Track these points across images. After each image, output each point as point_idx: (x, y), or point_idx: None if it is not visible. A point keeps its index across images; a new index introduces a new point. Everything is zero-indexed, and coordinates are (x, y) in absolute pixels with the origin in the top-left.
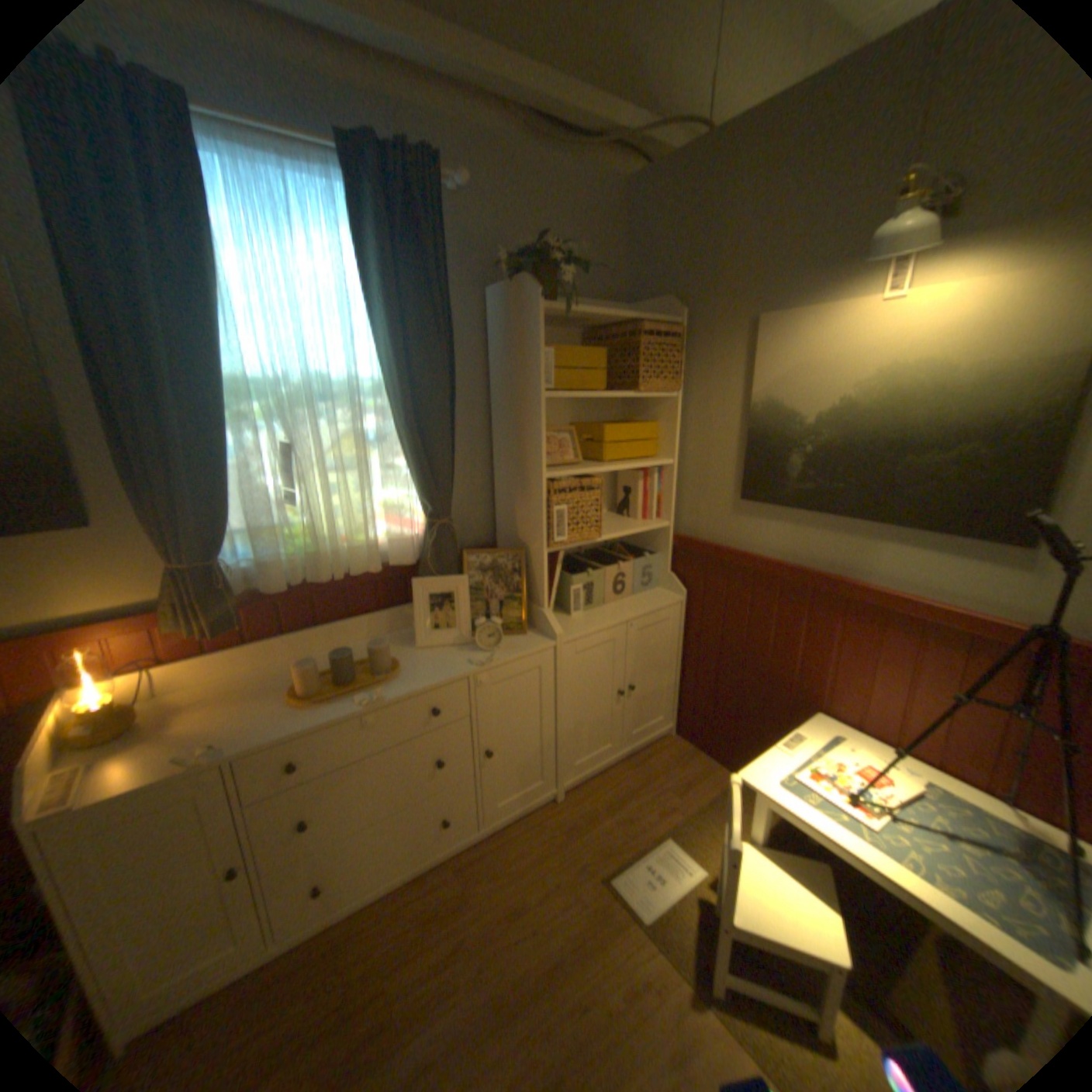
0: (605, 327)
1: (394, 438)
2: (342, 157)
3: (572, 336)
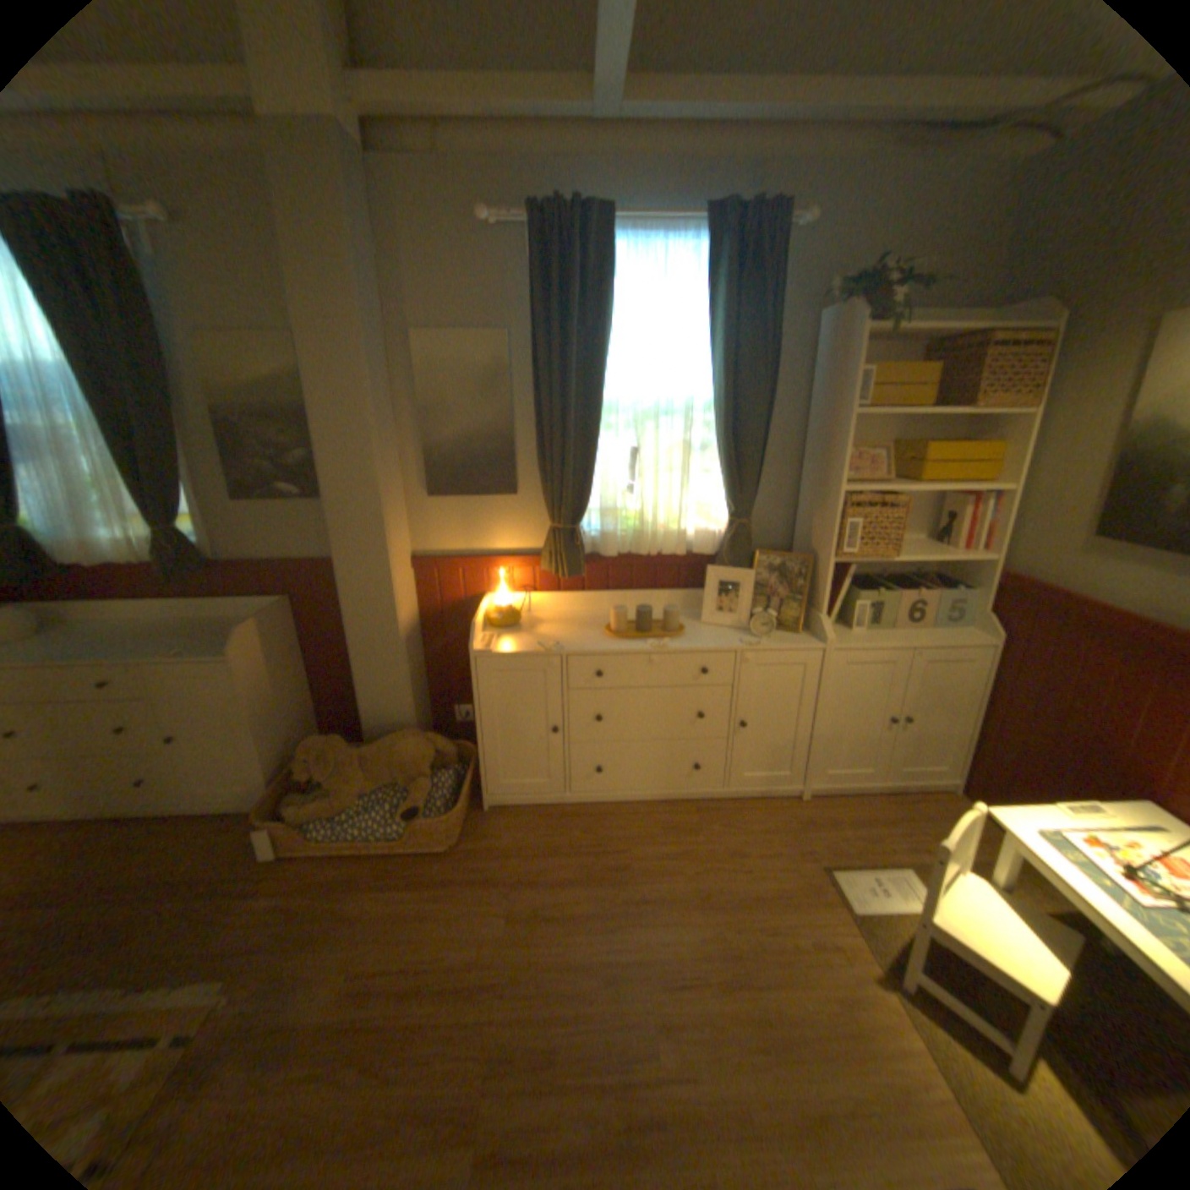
0: (951, 338)
1: (713, 447)
2: (710, 220)
3: (912, 349)
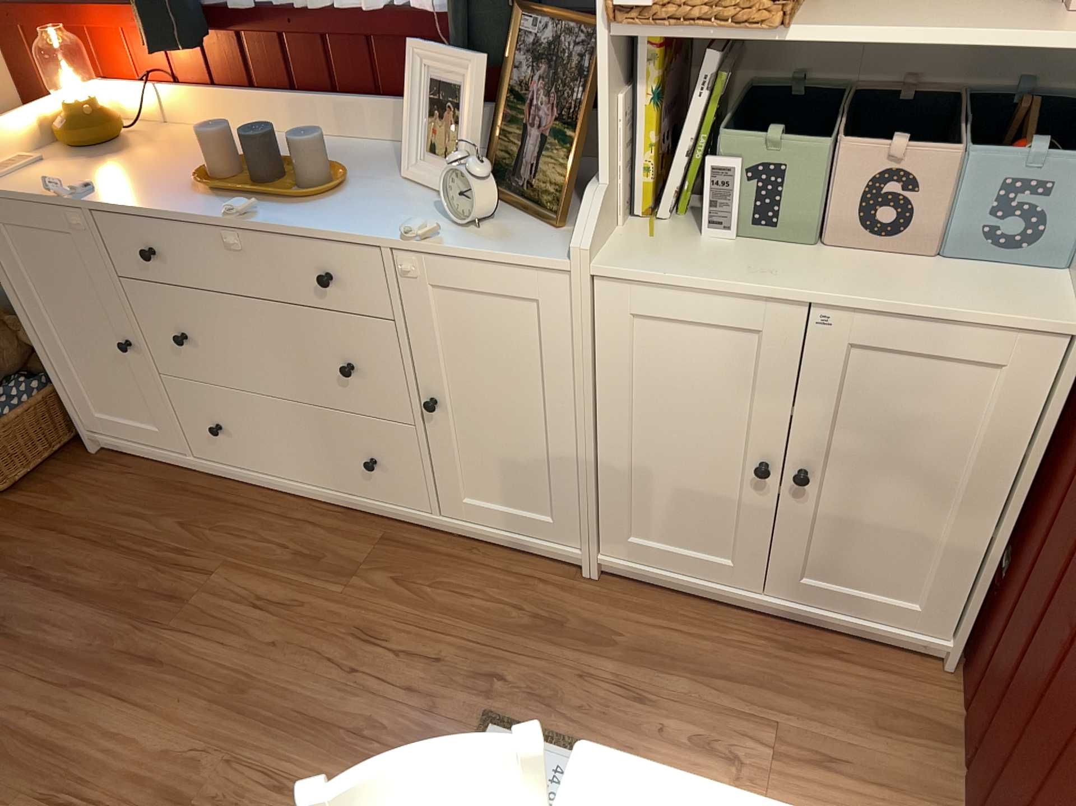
0: None
1: None
2: None
3: None
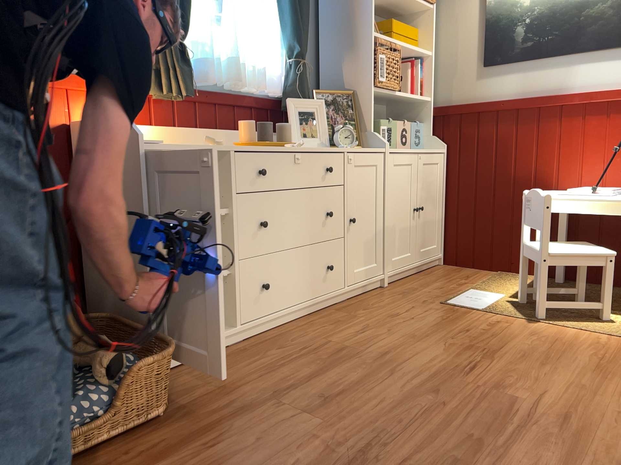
0: None
1: None
2: None
3: None
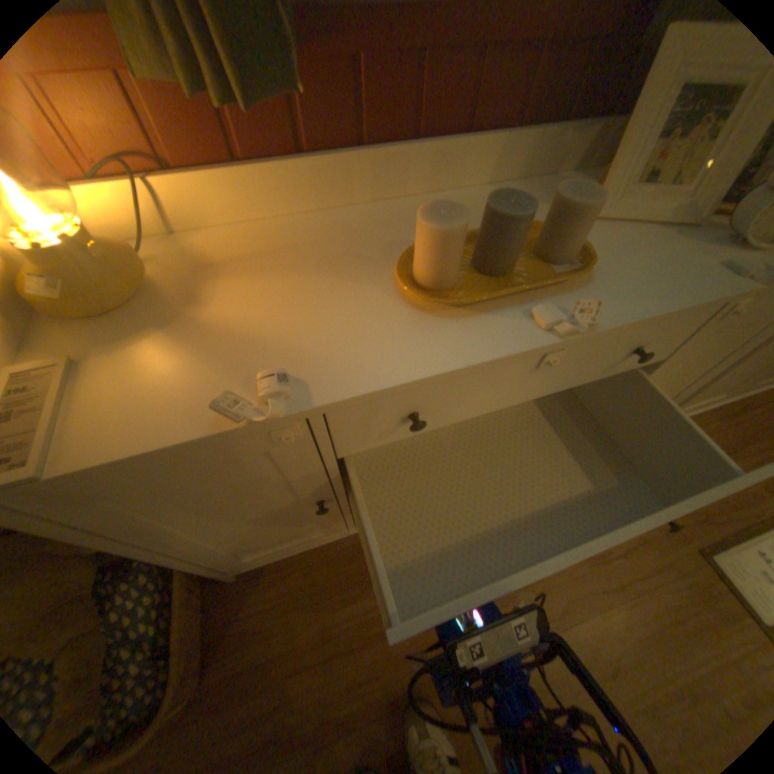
0: None
1: None
2: None
3: None
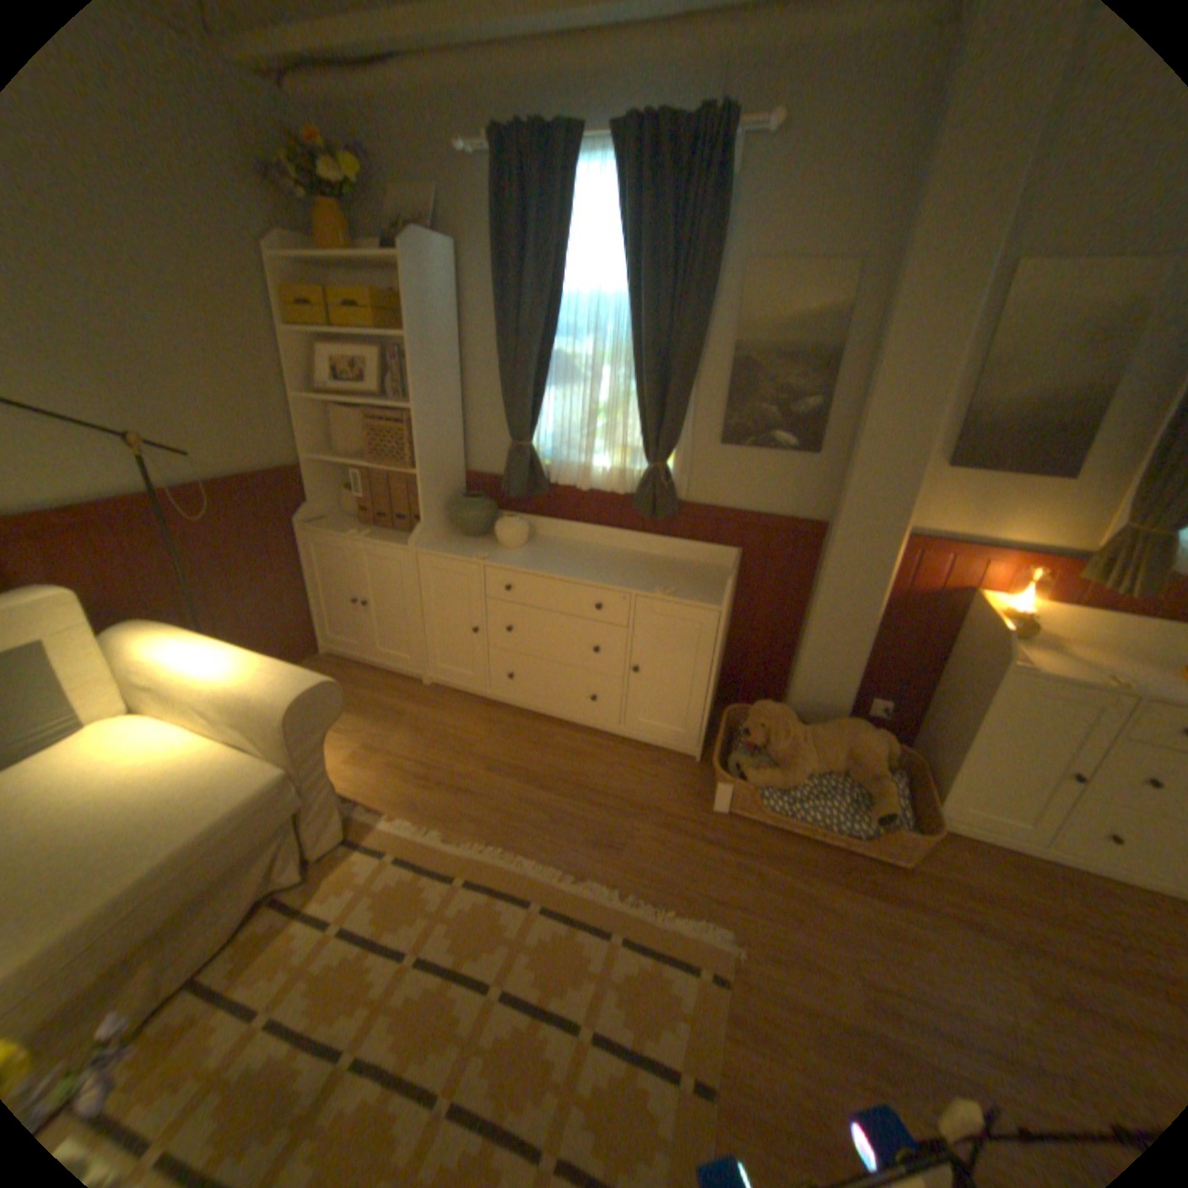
0: None
1: None
2: None
3: None
